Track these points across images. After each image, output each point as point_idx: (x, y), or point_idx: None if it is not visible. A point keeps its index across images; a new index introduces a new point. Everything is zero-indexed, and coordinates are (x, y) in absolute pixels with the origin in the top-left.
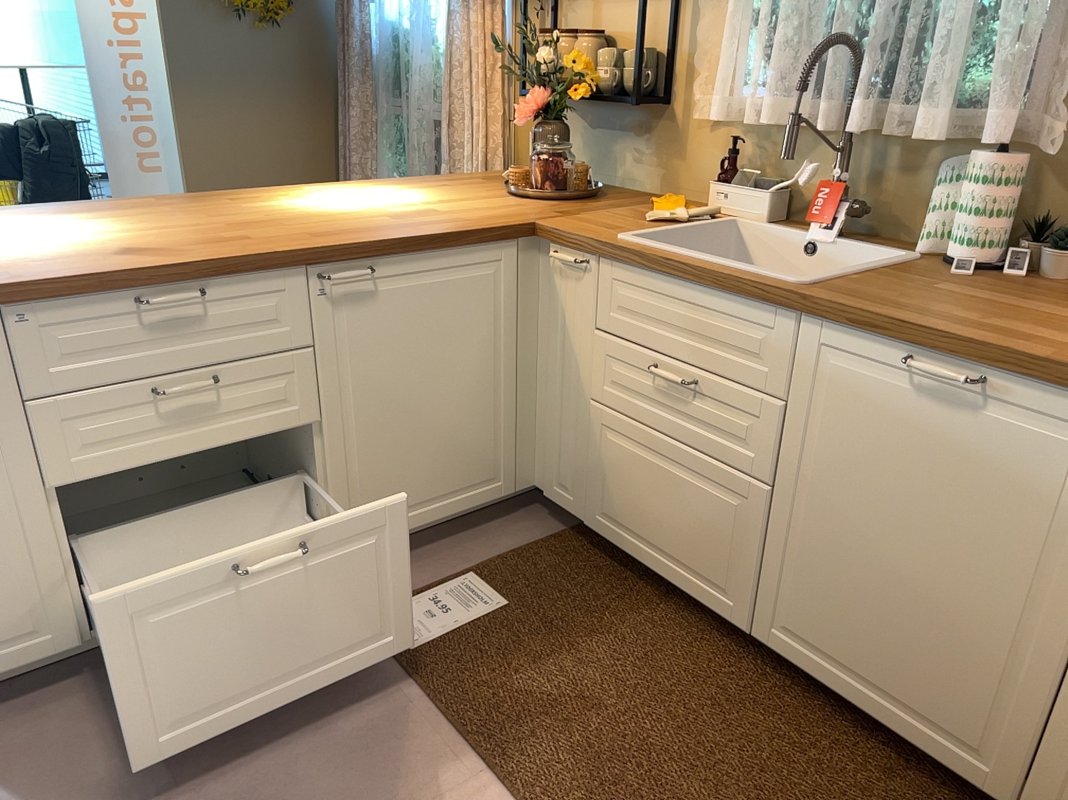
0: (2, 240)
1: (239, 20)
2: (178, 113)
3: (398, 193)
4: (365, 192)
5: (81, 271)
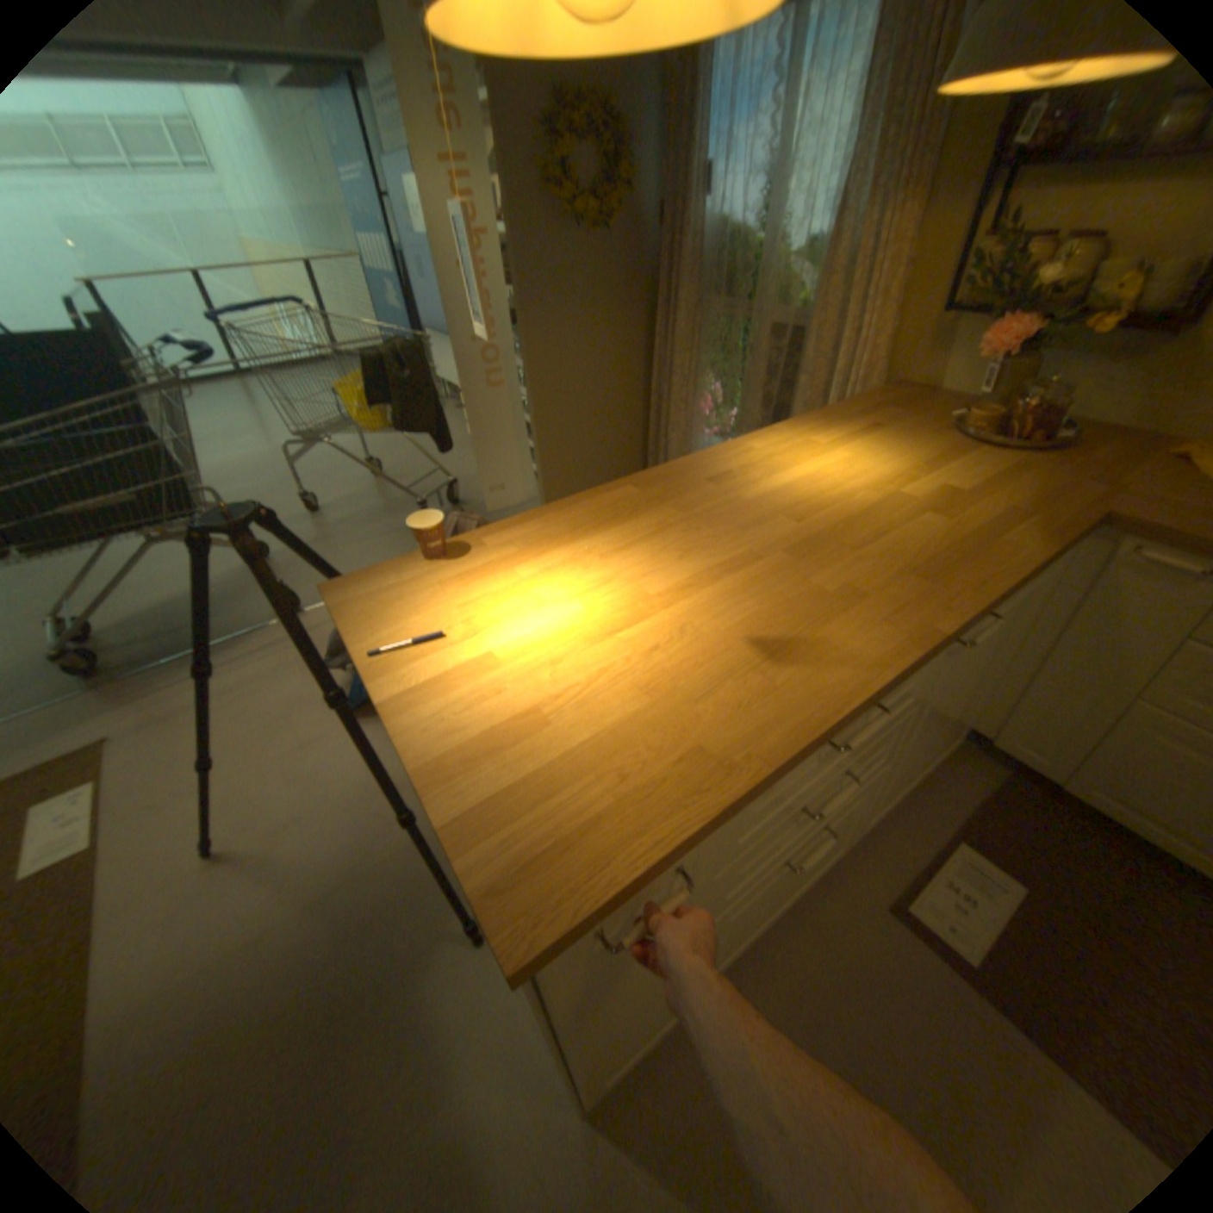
0: (584, 623)
1: (572, 225)
2: (522, 331)
3: (859, 449)
4: (819, 447)
5: (783, 730)
